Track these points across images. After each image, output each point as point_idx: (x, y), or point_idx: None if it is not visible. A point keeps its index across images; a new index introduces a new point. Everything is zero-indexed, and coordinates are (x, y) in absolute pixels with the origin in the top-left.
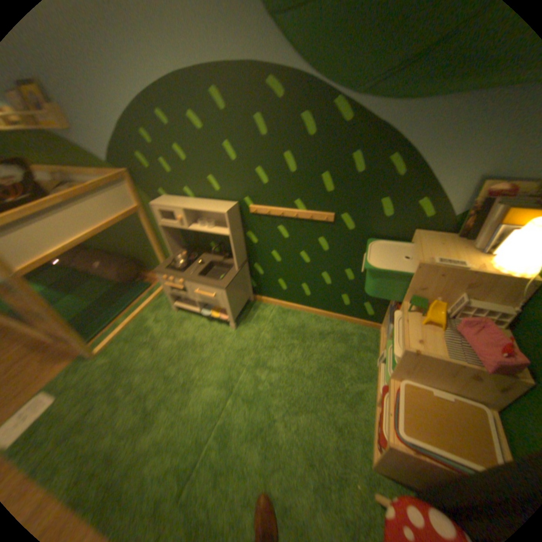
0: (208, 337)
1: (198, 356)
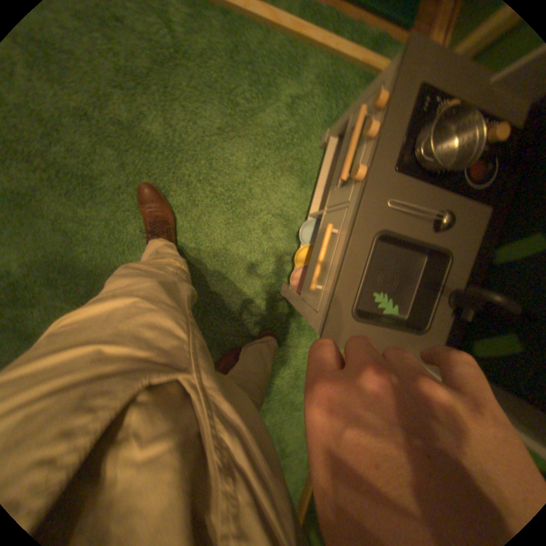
0: (256, 245)
1: (210, 240)
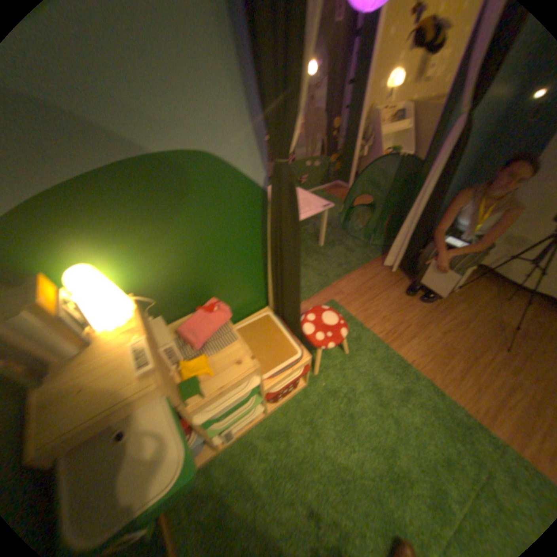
0: None
1: None
